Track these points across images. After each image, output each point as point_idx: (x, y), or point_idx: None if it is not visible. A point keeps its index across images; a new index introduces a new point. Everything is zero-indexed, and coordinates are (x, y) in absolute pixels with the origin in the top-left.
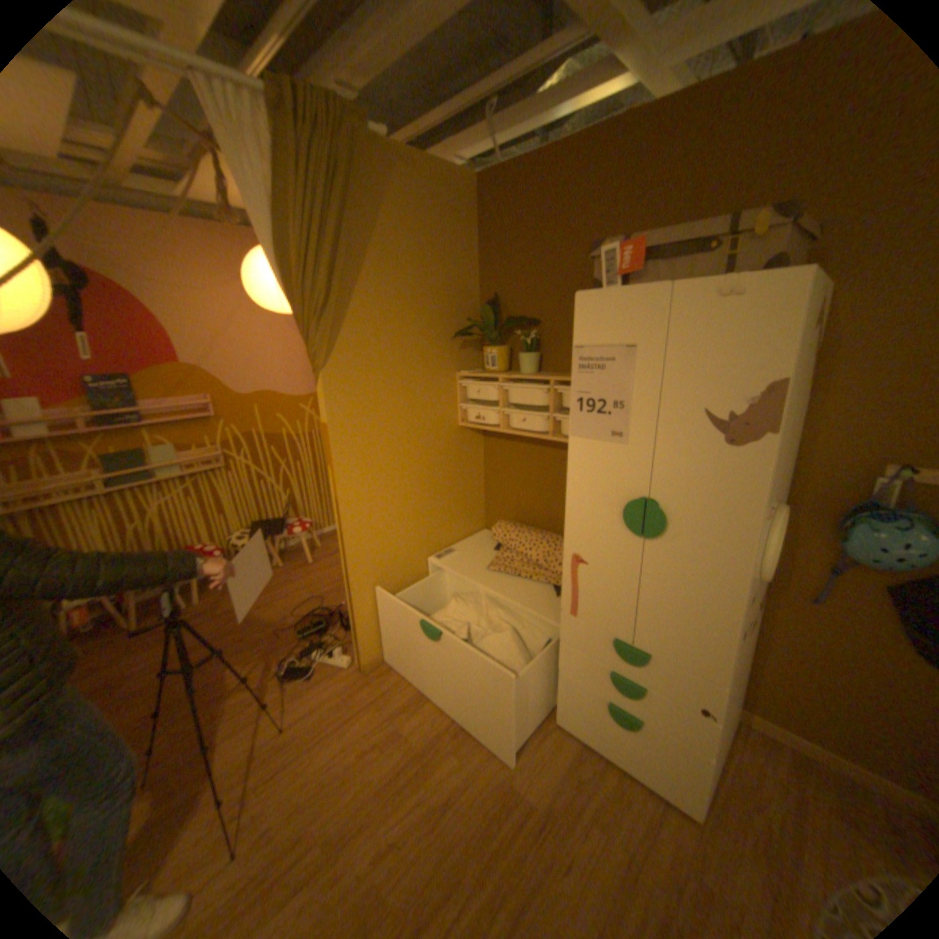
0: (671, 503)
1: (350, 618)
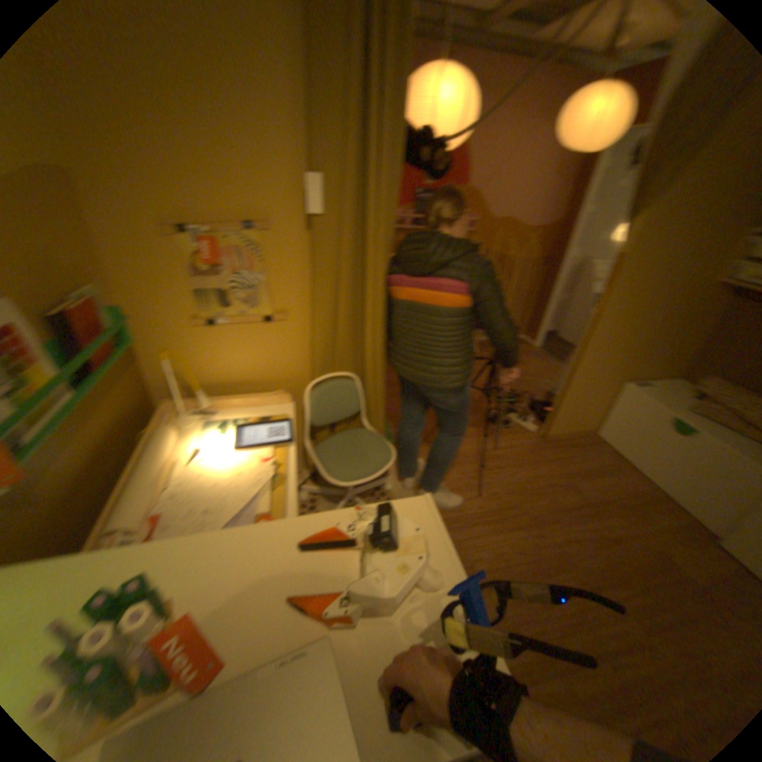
0: None
1: (557, 402)
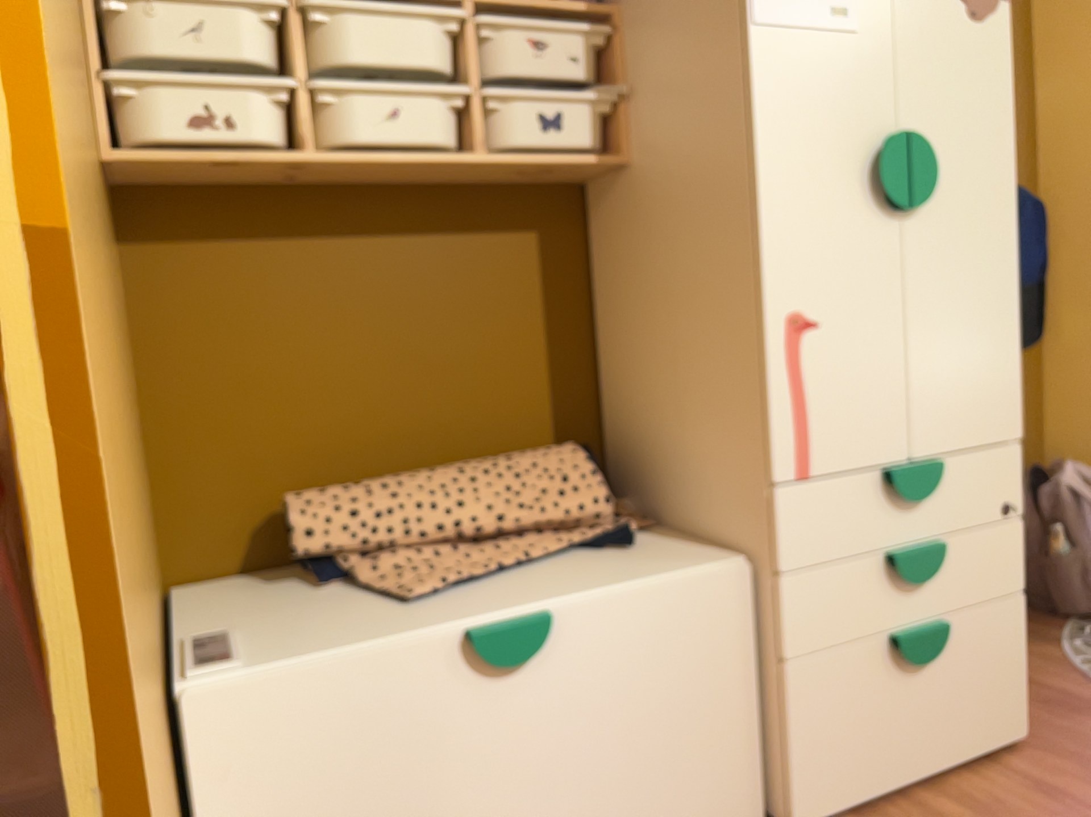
0: (929, 133)
1: None
